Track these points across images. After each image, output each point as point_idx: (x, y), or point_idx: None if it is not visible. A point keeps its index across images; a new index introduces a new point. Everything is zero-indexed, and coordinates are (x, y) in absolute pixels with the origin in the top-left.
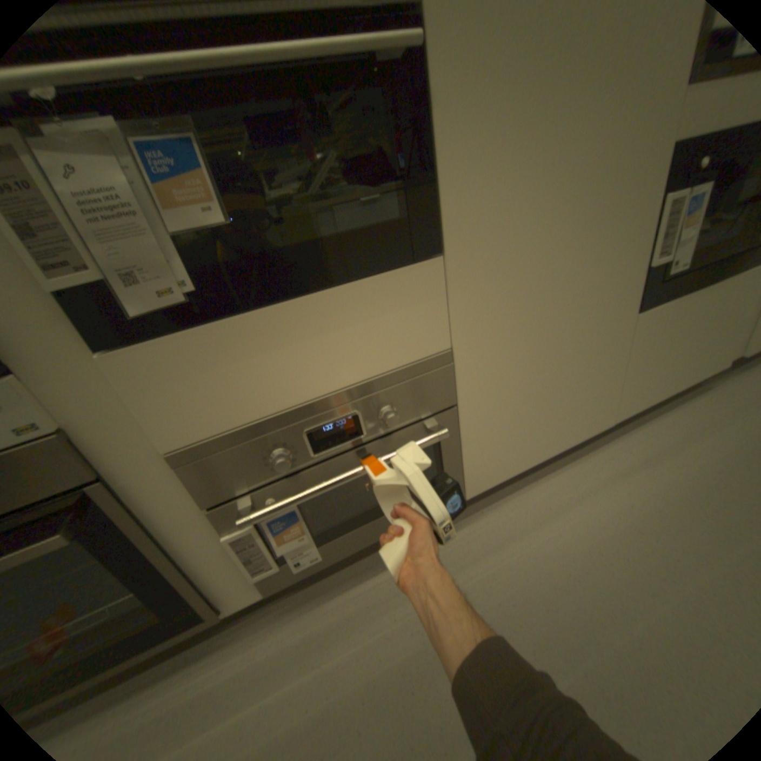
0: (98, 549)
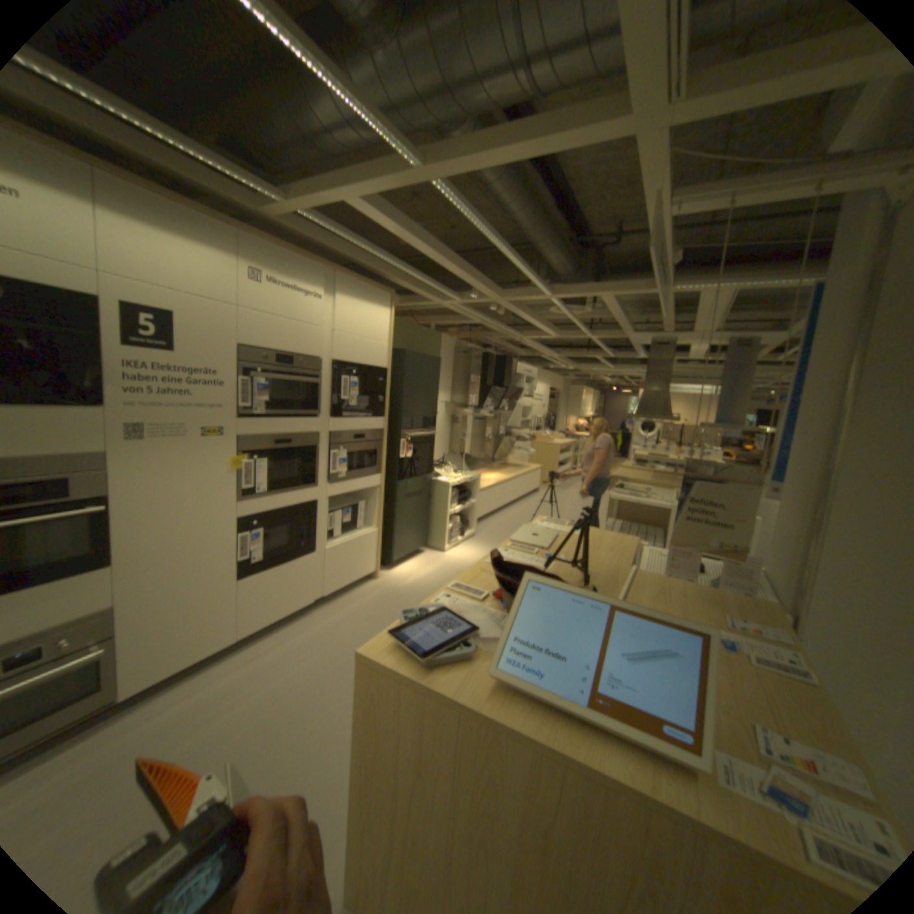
0: None
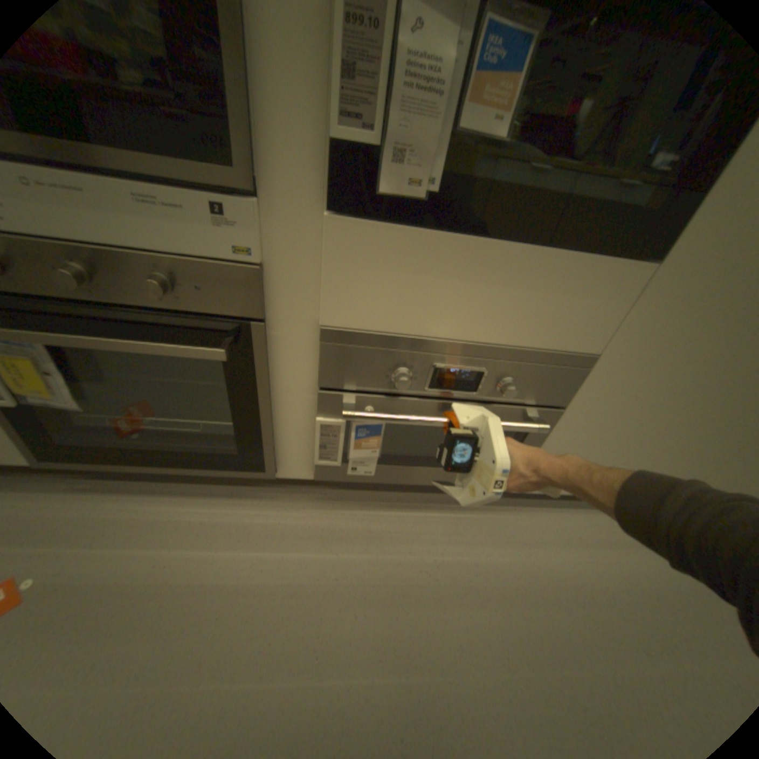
0: (231, 376)
